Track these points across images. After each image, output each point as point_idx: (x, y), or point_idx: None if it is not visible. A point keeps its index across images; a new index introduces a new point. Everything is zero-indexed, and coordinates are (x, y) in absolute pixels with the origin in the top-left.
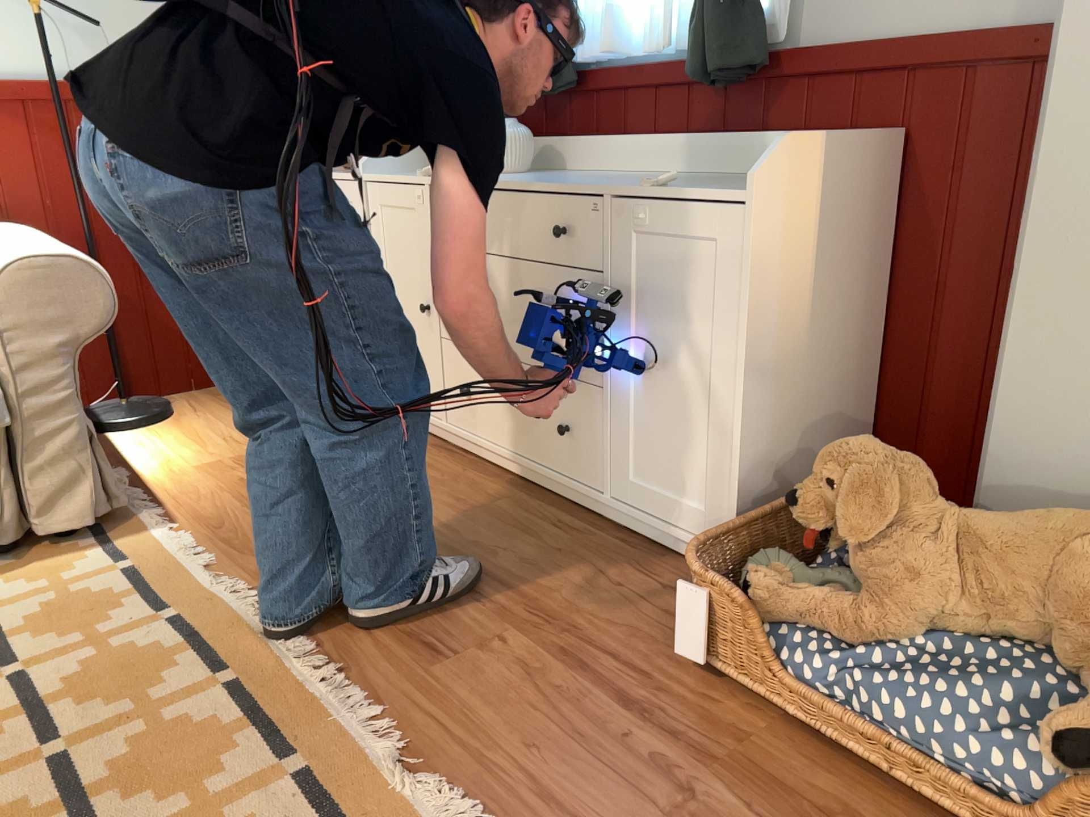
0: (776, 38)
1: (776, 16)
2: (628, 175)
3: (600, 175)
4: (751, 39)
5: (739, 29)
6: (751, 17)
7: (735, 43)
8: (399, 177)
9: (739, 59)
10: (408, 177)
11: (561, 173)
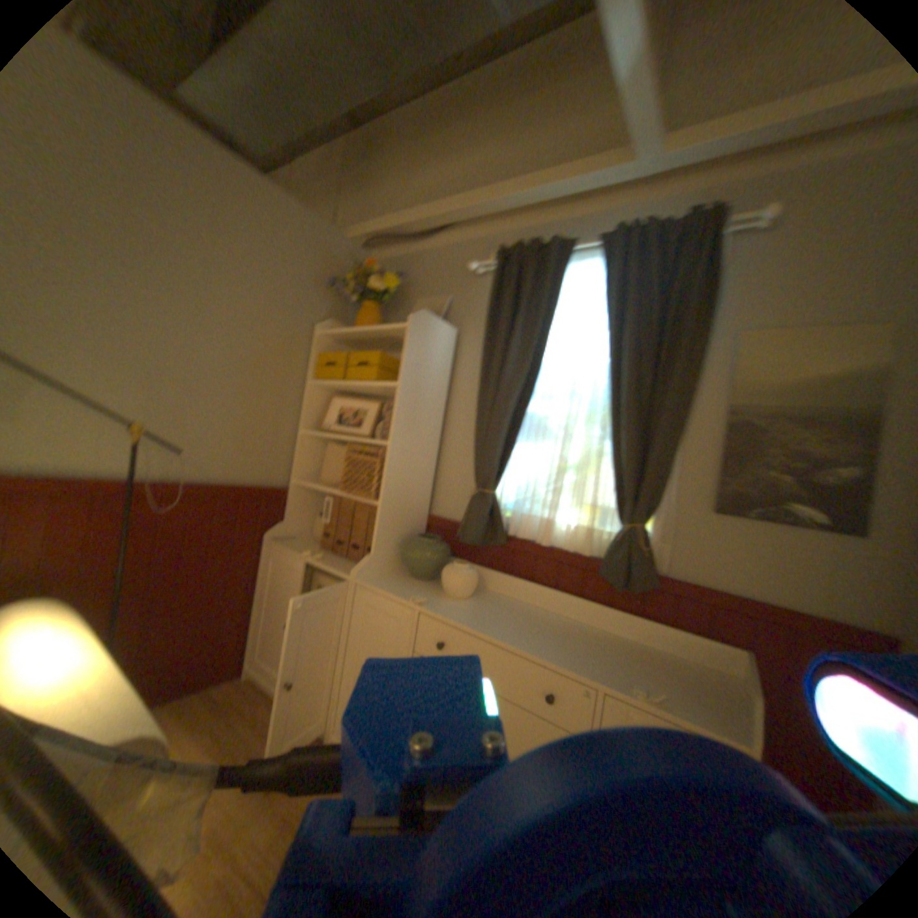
0: (659, 567)
1: (660, 555)
2: (548, 617)
3: (524, 609)
4: (653, 570)
5: (646, 563)
6: (651, 556)
7: (648, 573)
8: (386, 587)
9: (652, 584)
10: (395, 591)
11: (492, 598)
